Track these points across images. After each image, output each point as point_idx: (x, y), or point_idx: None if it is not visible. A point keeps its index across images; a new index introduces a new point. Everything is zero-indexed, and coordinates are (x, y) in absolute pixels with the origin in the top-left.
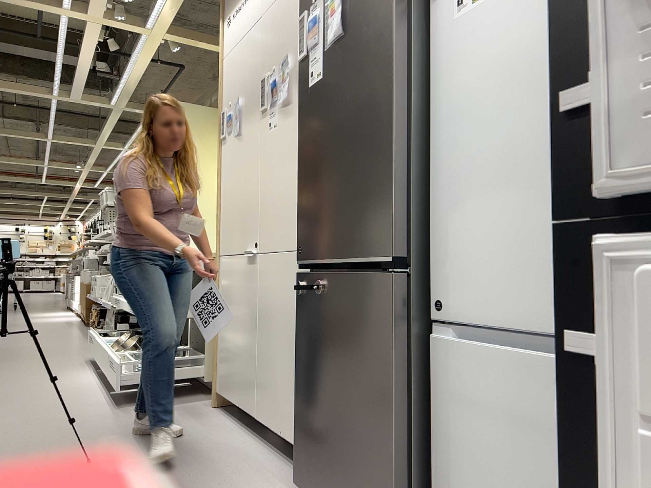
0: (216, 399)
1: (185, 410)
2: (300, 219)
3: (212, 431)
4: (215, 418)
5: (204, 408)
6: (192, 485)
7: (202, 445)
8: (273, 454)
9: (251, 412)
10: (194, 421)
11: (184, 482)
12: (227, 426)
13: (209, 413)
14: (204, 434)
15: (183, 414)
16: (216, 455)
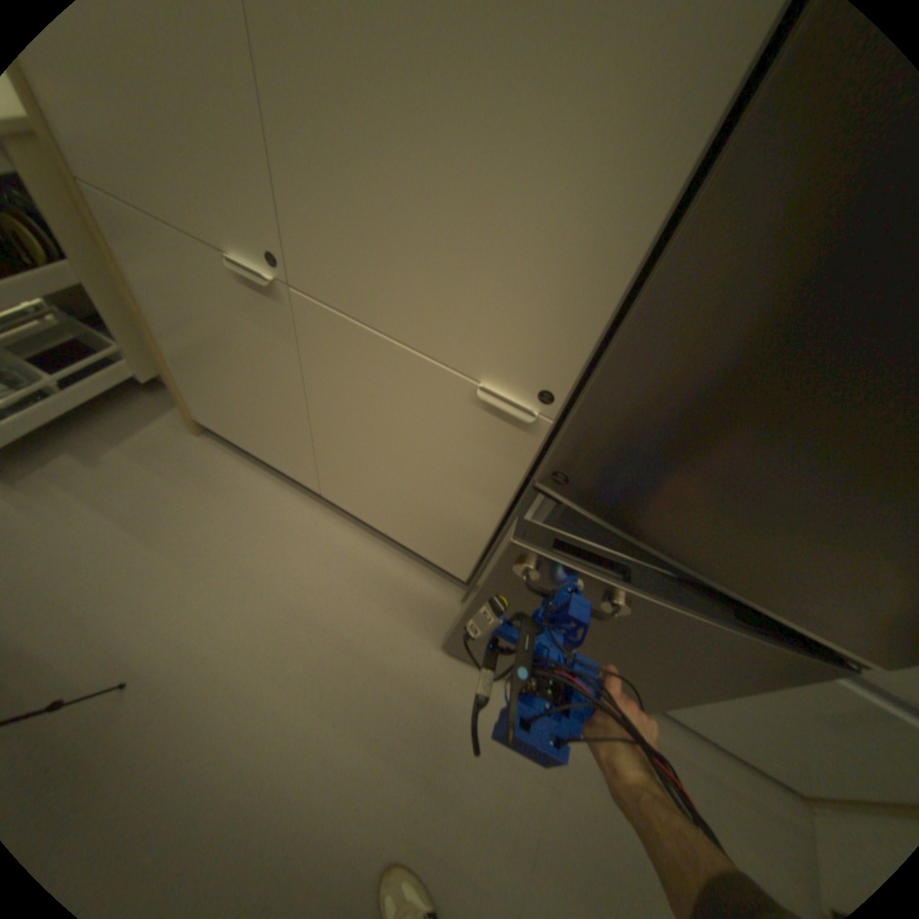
0: (195, 425)
1: (152, 457)
2: (591, 425)
3: (247, 508)
4: (222, 468)
5: (180, 439)
6: (325, 657)
7: (260, 551)
8: (369, 539)
9: (308, 485)
10: (196, 488)
11: (309, 655)
12: (258, 486)
13: (201, 454)
14: (242, 521)
15: (159, 470)
16: (301, 571)
